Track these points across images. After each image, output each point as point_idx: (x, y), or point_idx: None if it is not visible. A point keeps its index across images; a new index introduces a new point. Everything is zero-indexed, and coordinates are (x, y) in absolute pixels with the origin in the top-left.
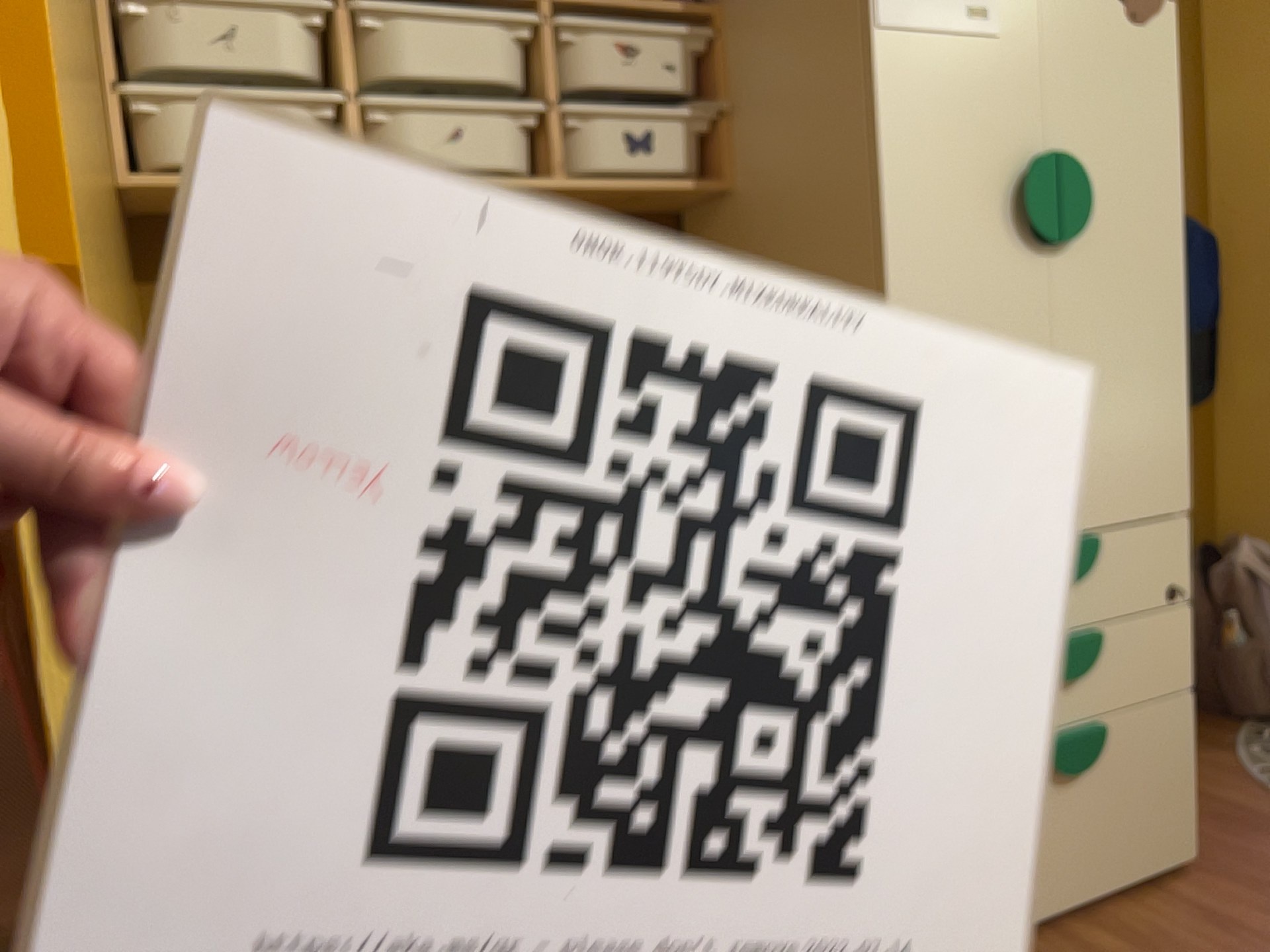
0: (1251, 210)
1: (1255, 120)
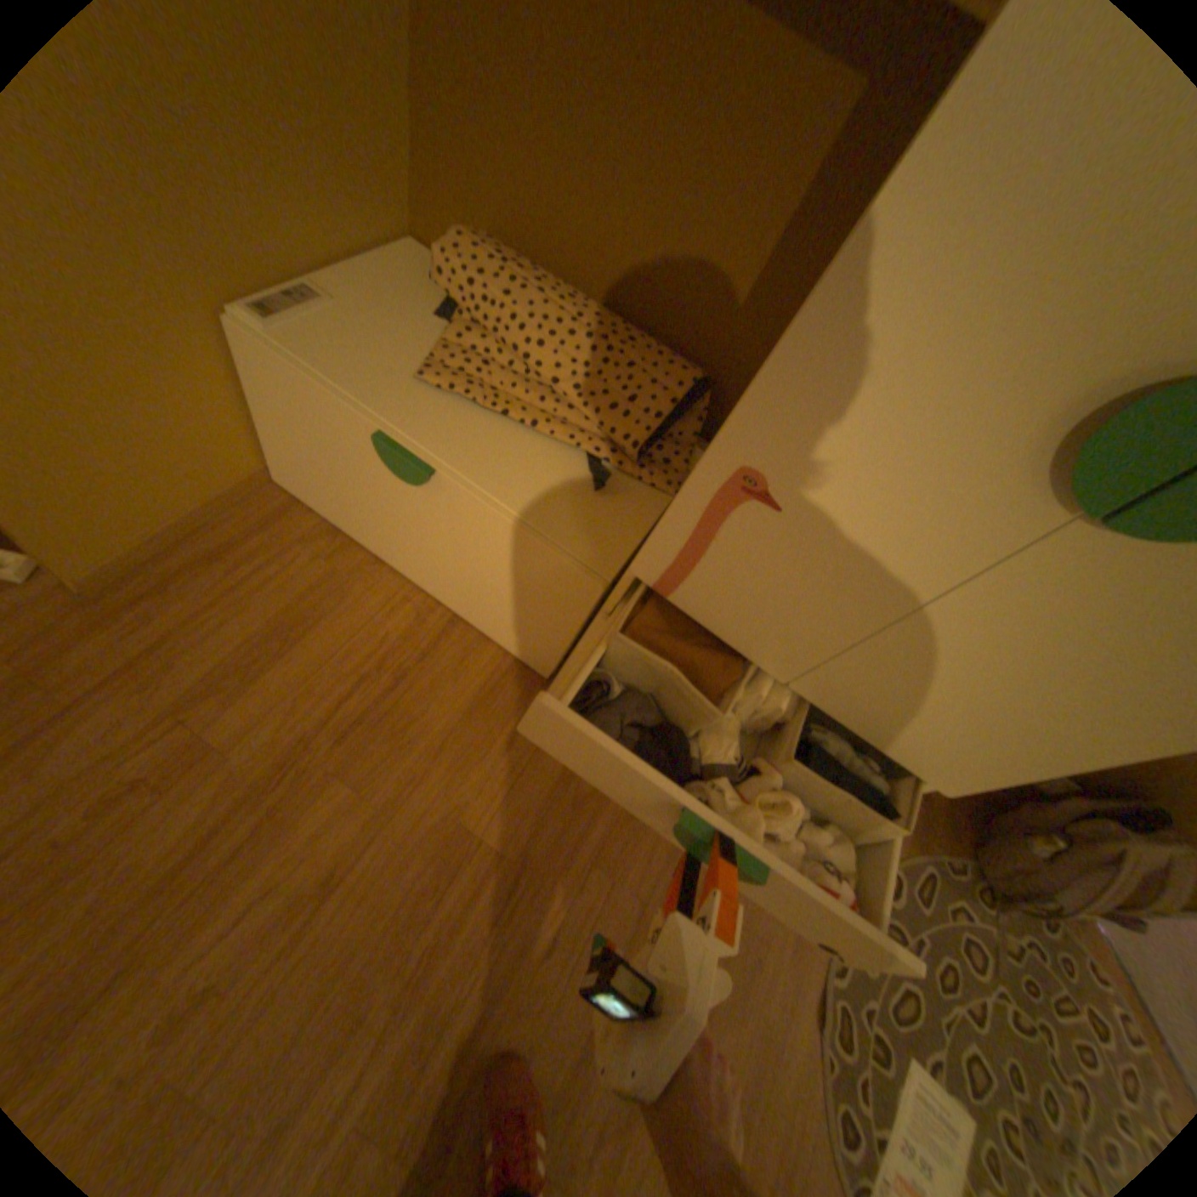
0: None
1: None
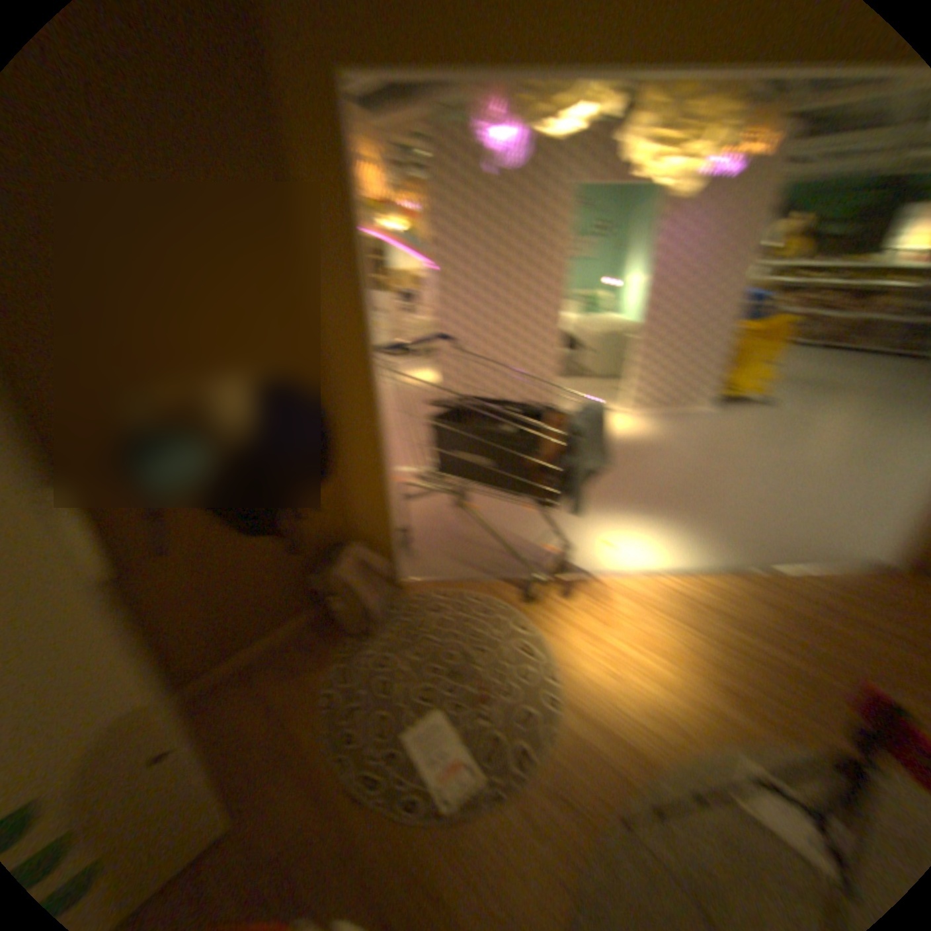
0: (339, 372)
1: (334, 316)
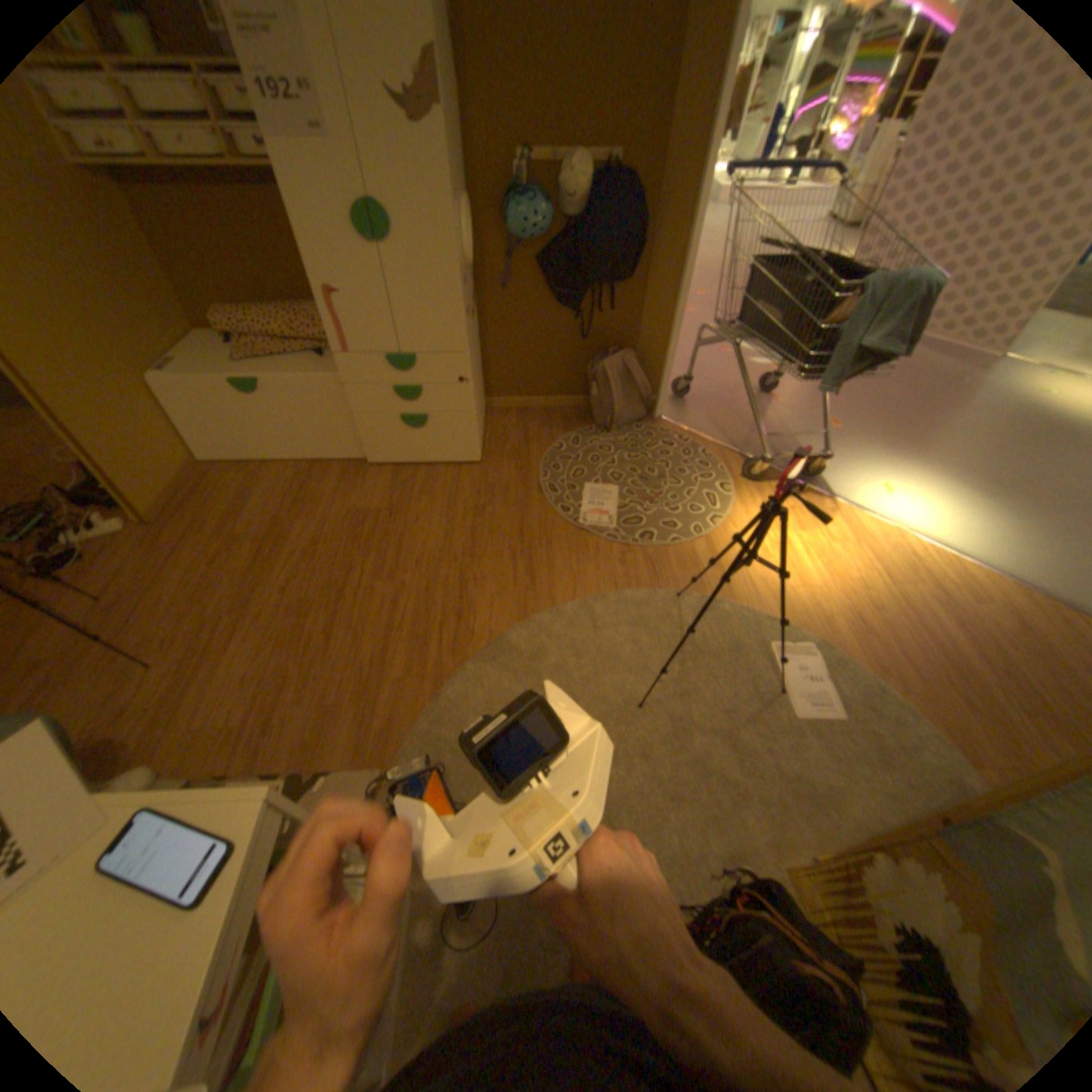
0: (679, 174)
1: (693, 109)
